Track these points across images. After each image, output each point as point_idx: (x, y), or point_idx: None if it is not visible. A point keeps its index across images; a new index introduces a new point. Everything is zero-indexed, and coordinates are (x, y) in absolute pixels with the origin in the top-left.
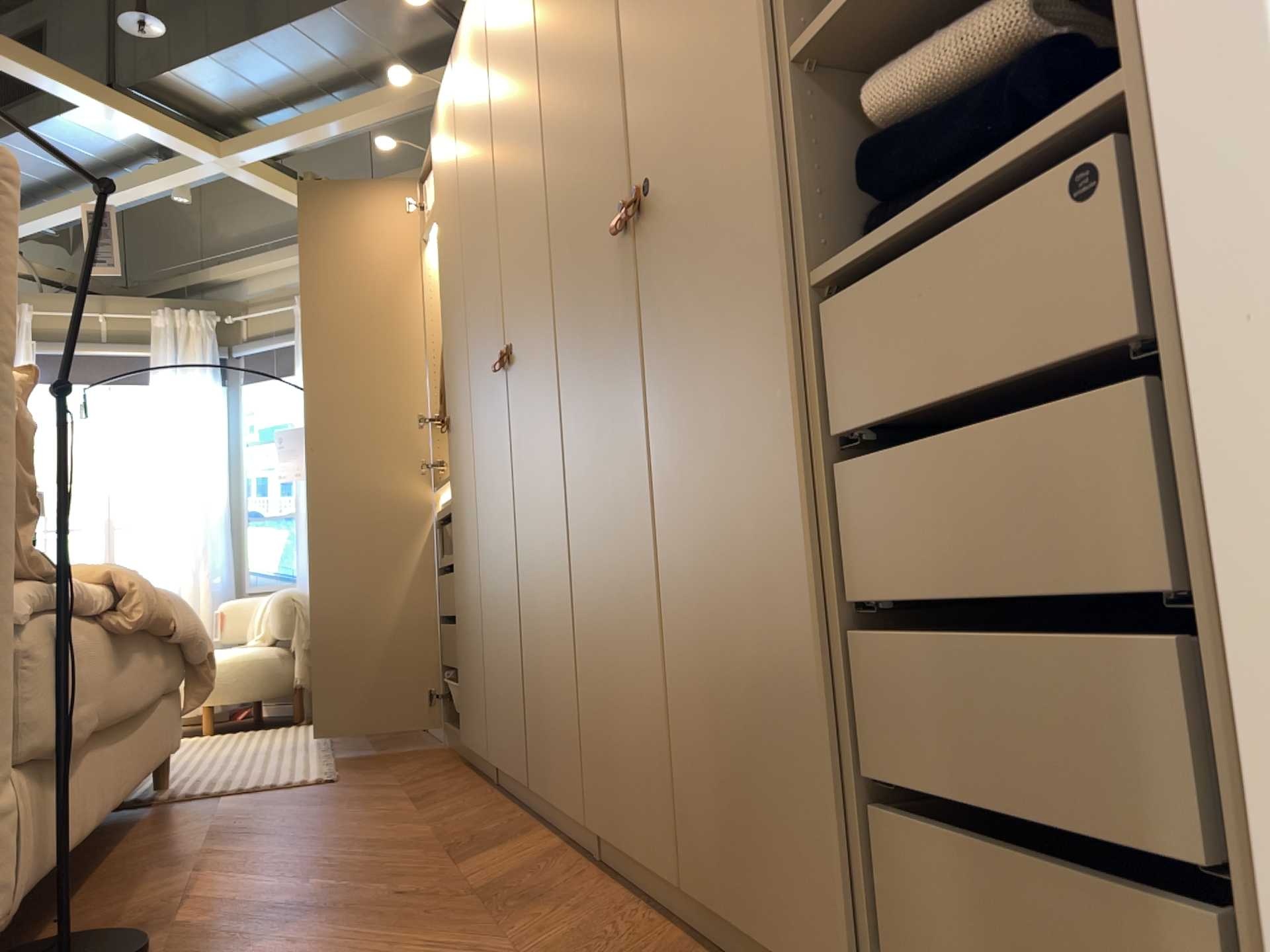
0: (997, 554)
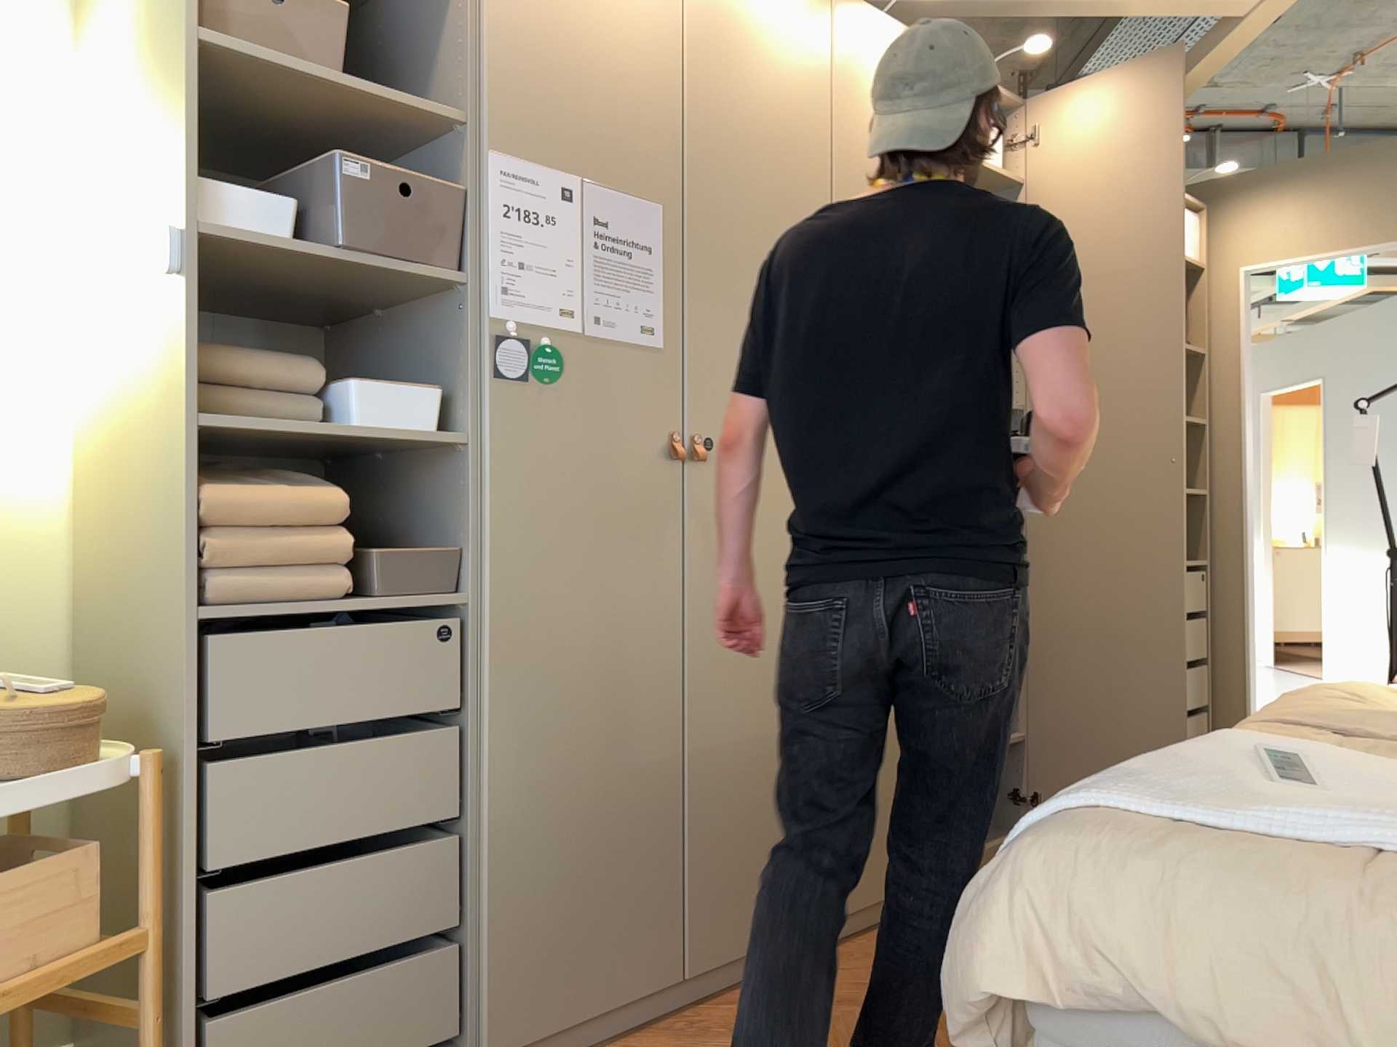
0: (1195, 651)
